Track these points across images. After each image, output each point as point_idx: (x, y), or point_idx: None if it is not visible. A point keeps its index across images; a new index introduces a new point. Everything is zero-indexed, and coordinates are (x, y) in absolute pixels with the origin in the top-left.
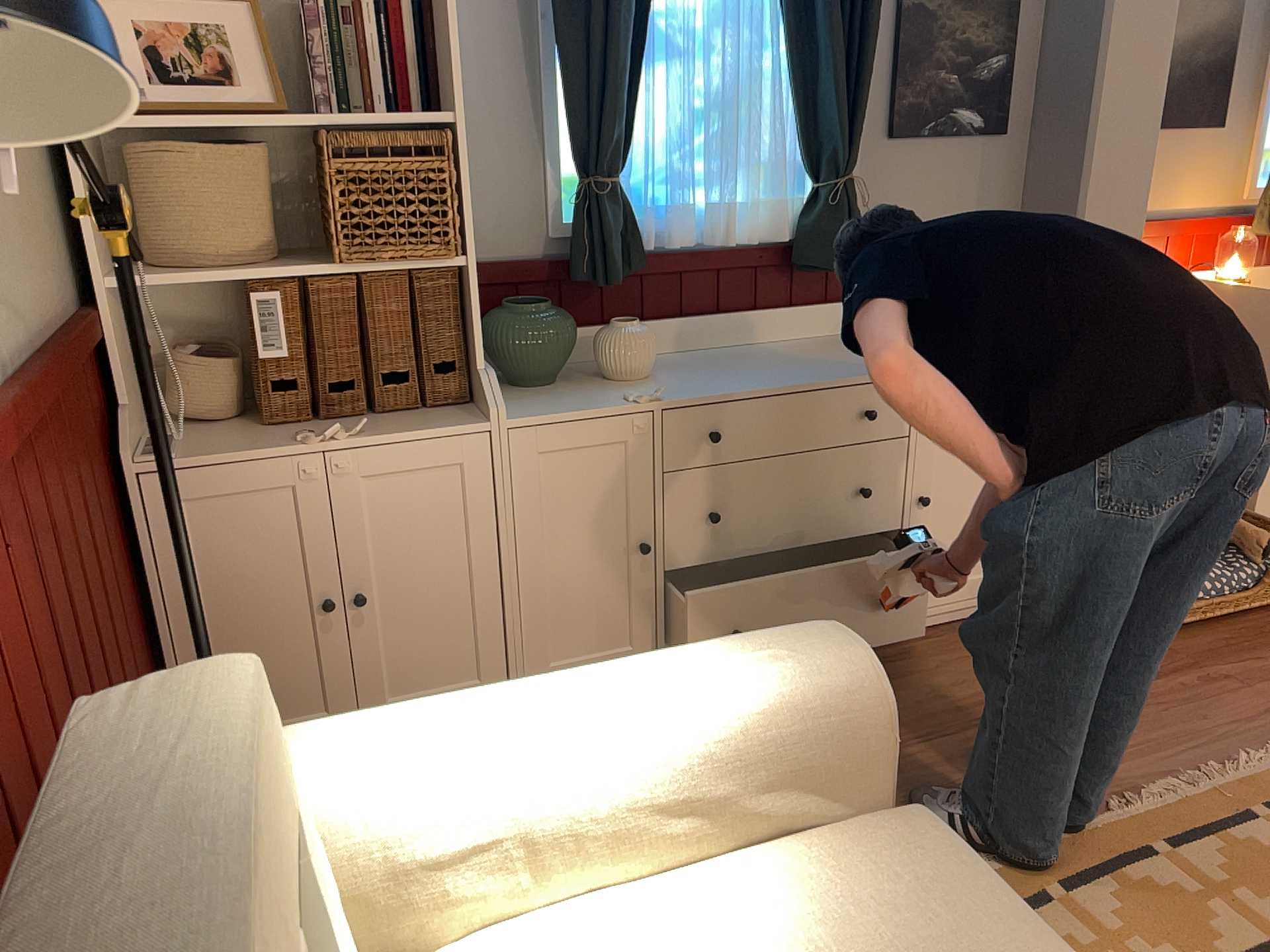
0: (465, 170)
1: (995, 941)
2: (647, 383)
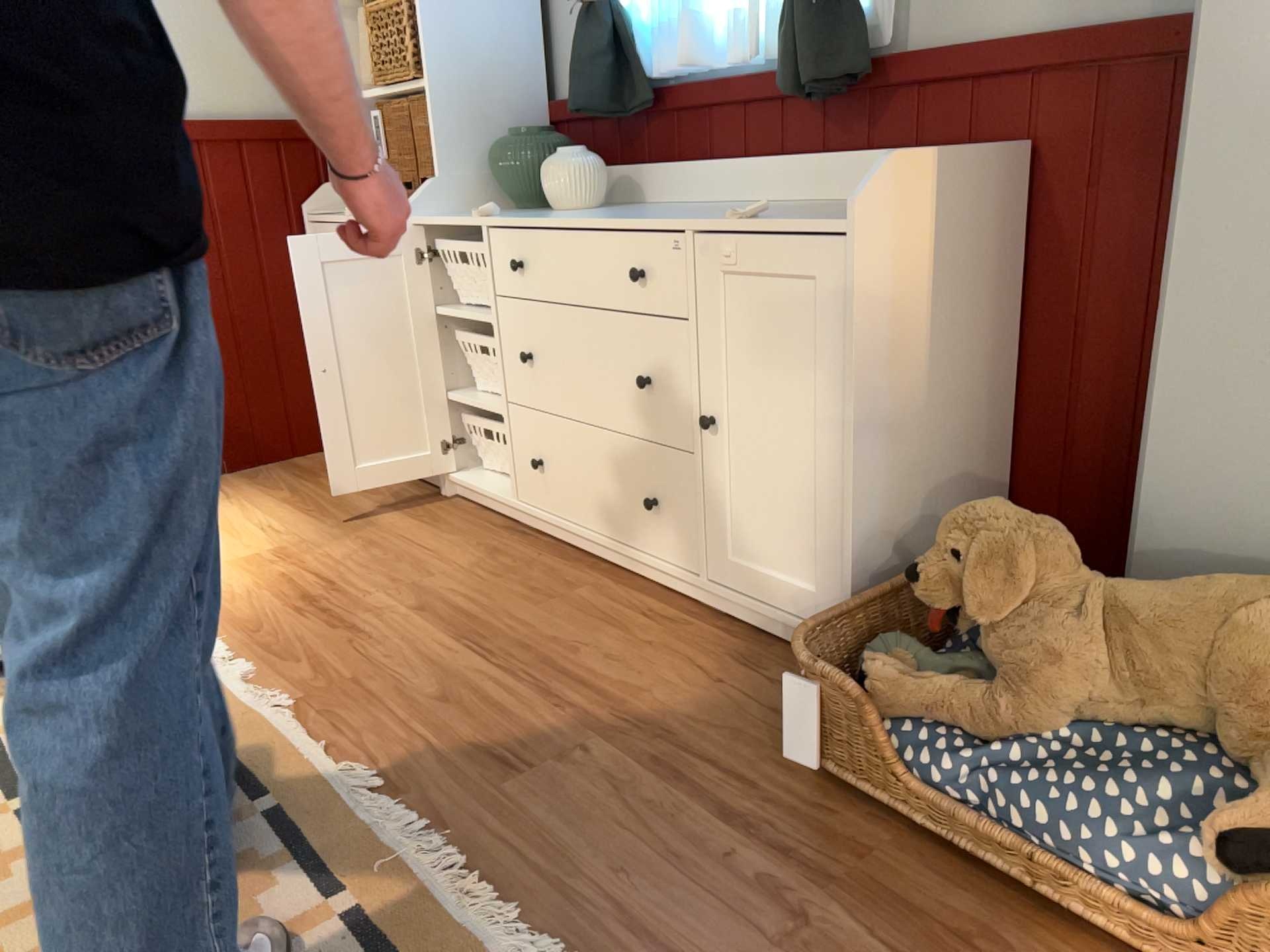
0: (420, 7)
1: None
2: (547, 214)
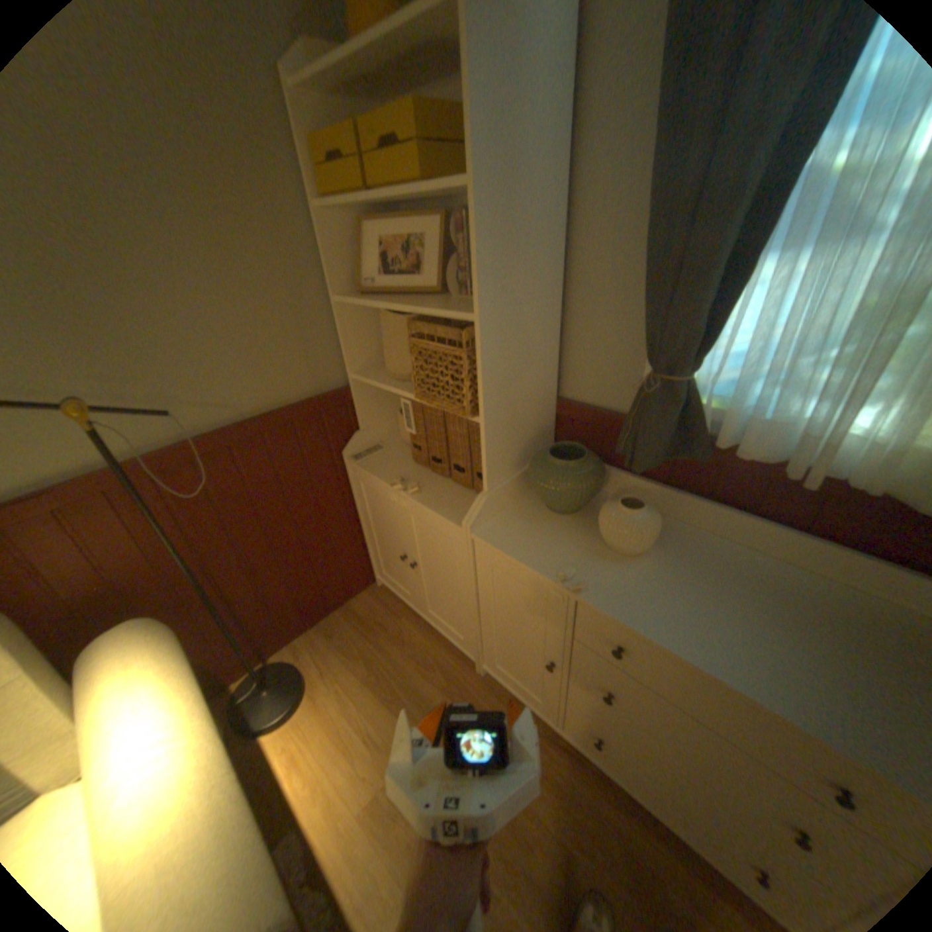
0: (484, 357)
1: None
2: (619, 563)
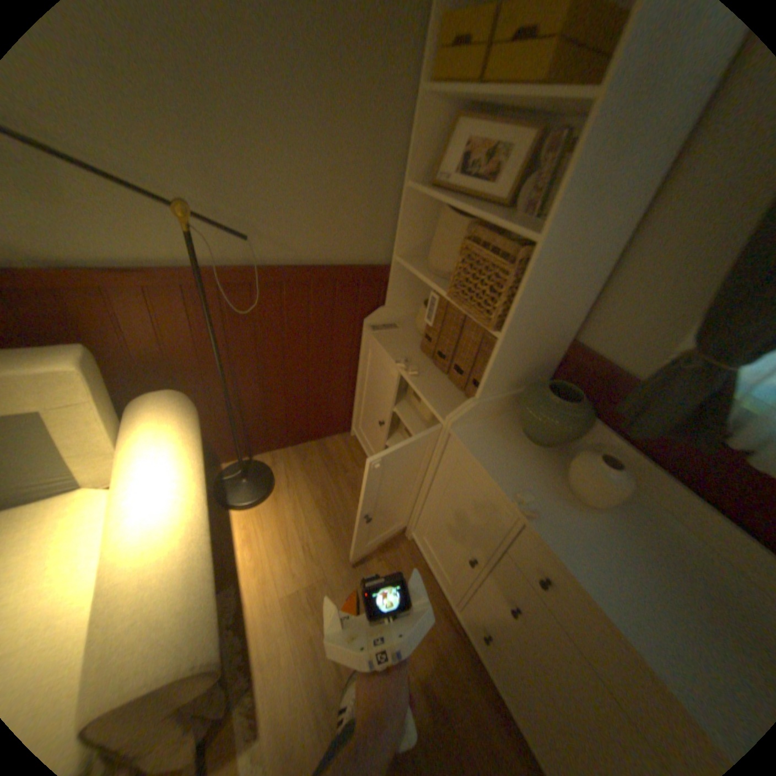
0: (531, 280)
1: None
2: (577, 509)
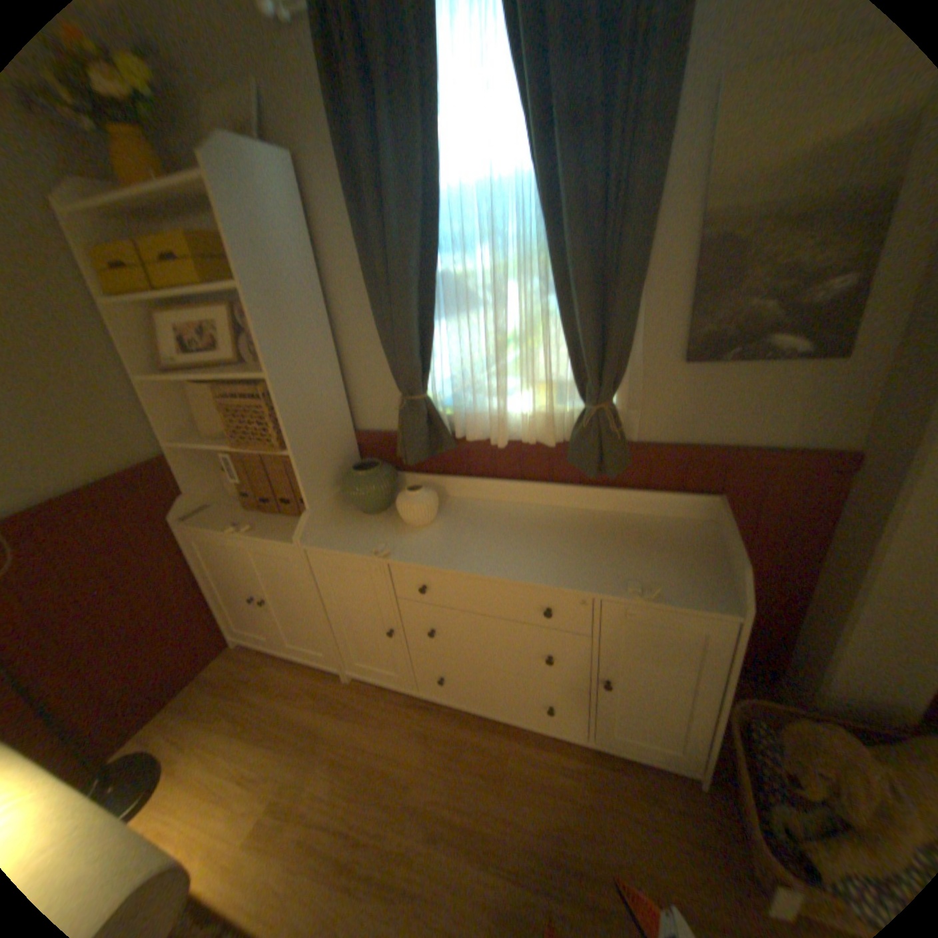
0: (279, 403)
1: None
2: (415, 531)
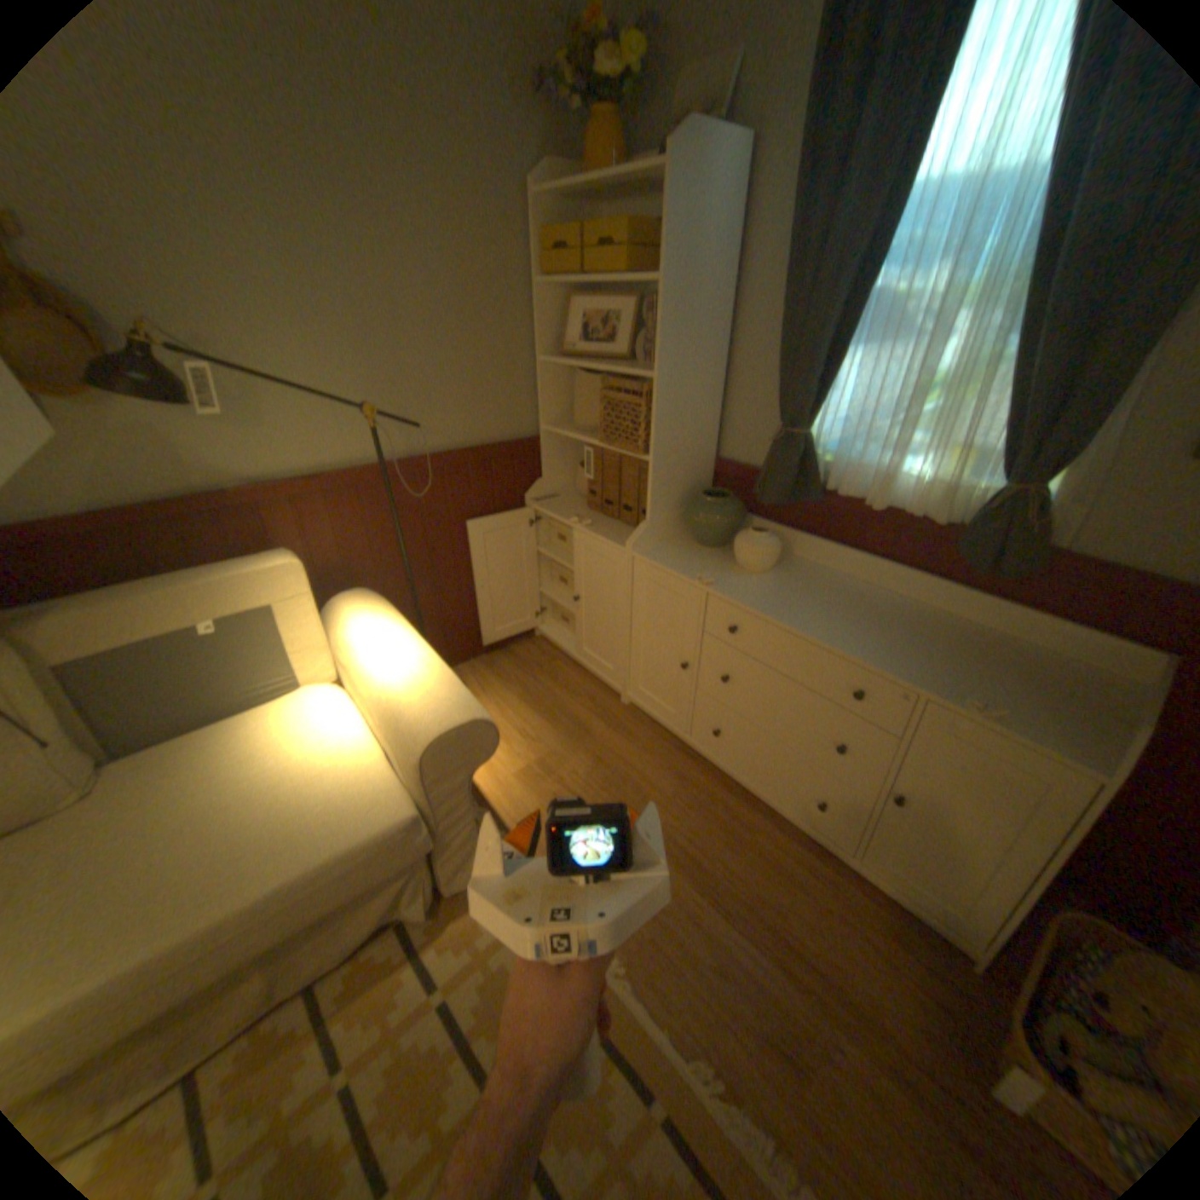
0: (657, 407)
1: (306, 844)
2: (744, 575)
